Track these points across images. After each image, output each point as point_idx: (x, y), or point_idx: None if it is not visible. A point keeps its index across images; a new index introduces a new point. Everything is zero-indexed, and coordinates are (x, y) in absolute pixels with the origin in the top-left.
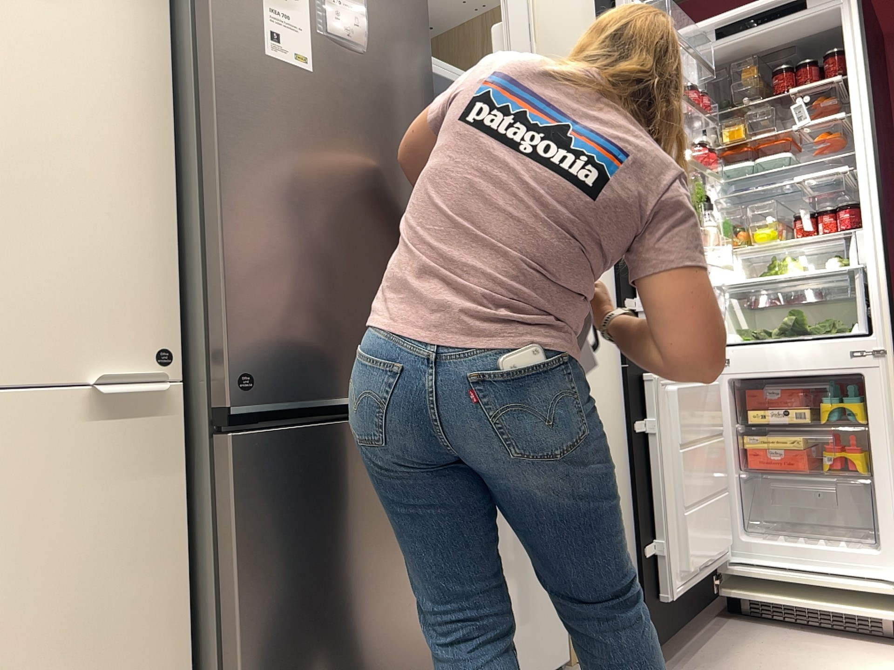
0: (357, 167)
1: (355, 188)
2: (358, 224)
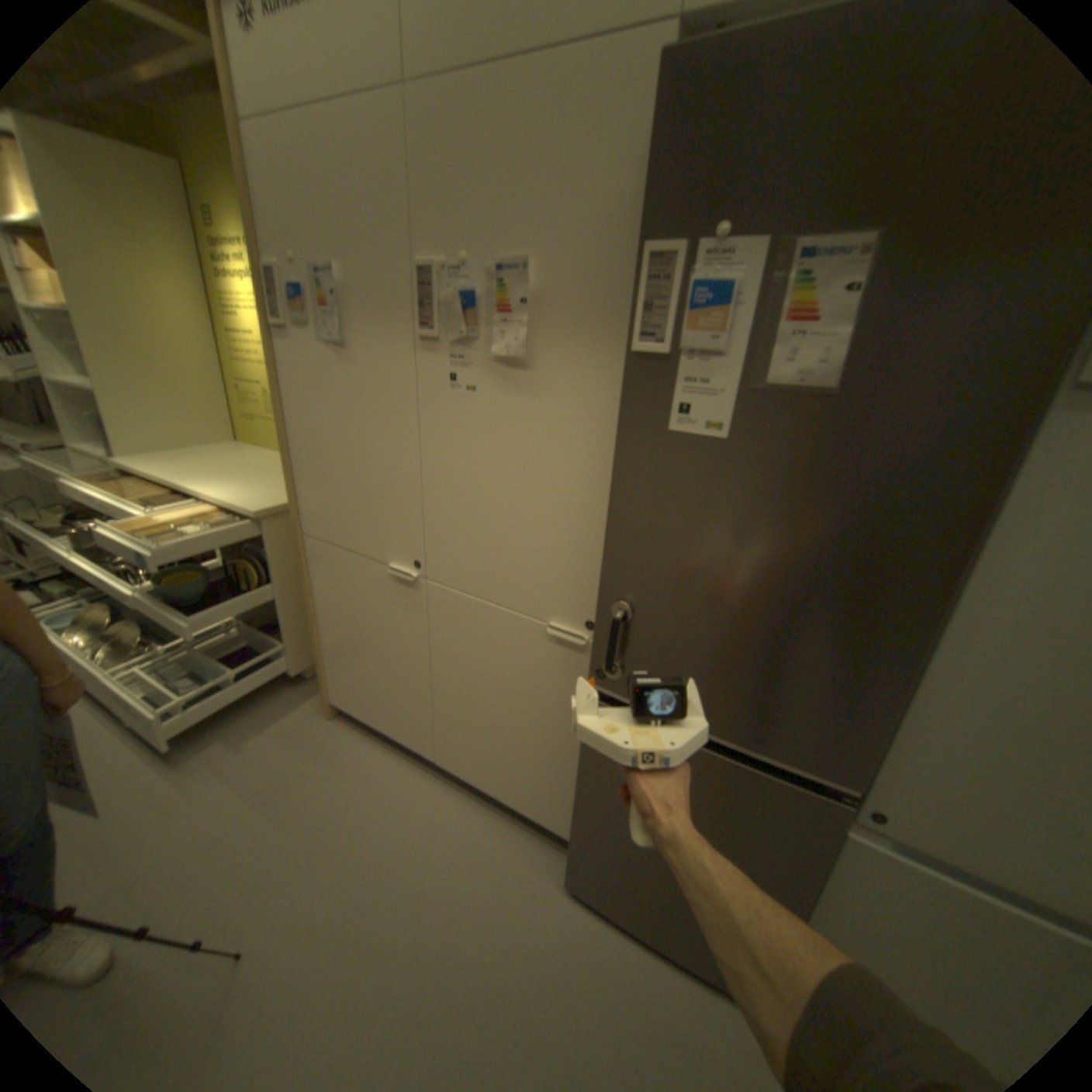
0: (772, 538)
1: (762, 560)
2: (753, 595)
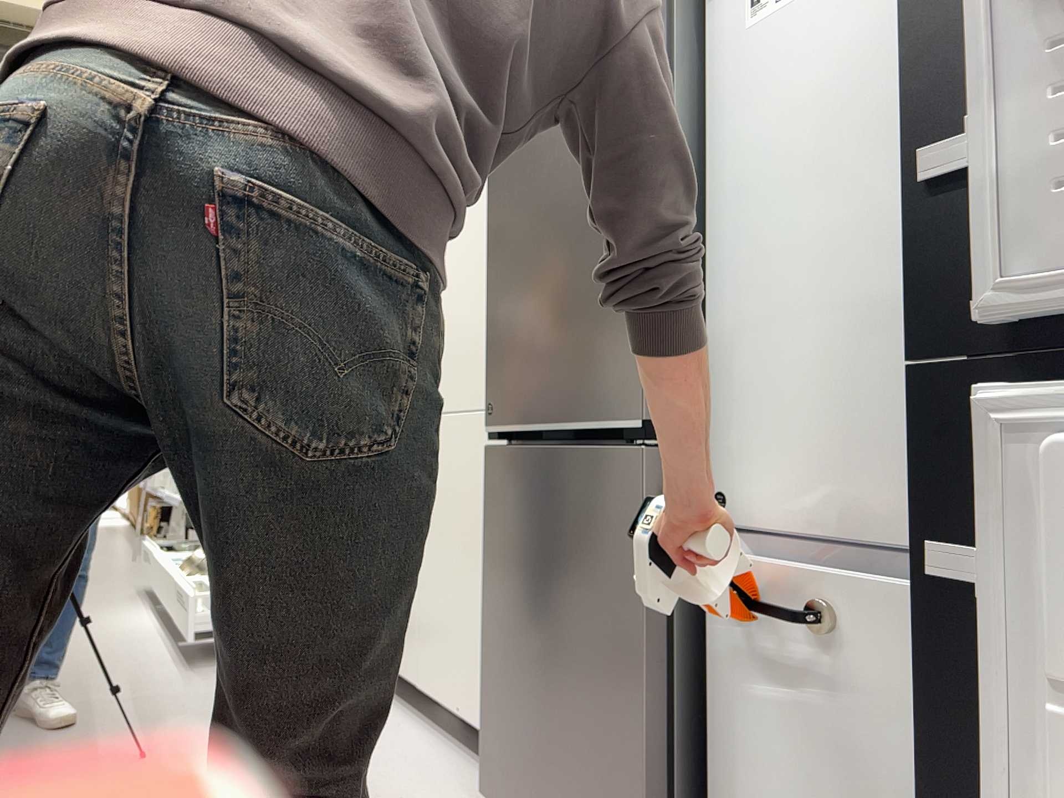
0: (554, 188)
1: (552, 211)
2: (553, 247)
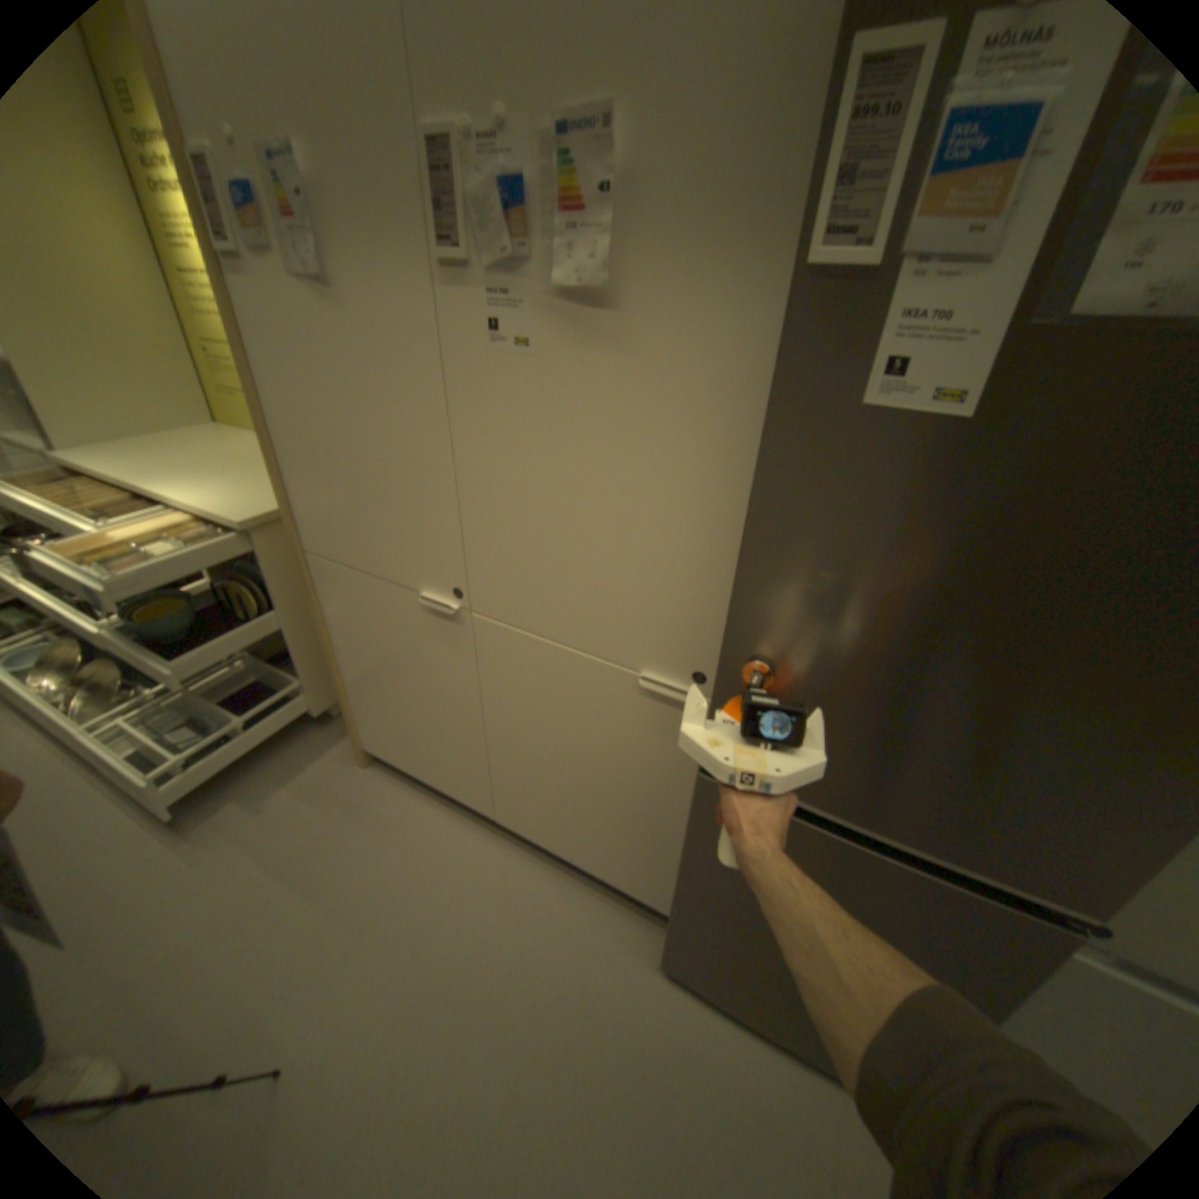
0: (1026, 580)
1: (1002, 611)
2: (977, 661)
